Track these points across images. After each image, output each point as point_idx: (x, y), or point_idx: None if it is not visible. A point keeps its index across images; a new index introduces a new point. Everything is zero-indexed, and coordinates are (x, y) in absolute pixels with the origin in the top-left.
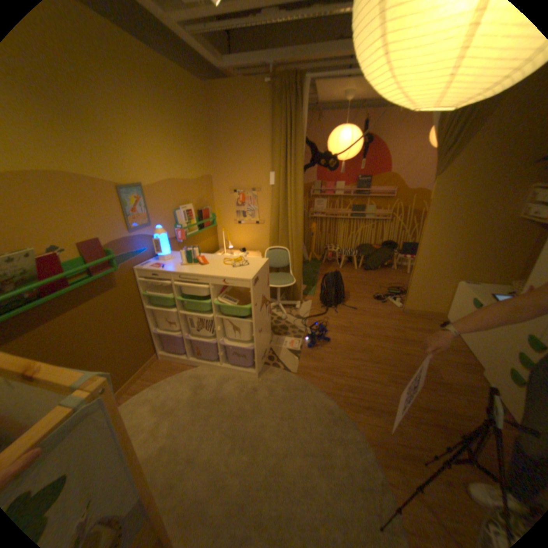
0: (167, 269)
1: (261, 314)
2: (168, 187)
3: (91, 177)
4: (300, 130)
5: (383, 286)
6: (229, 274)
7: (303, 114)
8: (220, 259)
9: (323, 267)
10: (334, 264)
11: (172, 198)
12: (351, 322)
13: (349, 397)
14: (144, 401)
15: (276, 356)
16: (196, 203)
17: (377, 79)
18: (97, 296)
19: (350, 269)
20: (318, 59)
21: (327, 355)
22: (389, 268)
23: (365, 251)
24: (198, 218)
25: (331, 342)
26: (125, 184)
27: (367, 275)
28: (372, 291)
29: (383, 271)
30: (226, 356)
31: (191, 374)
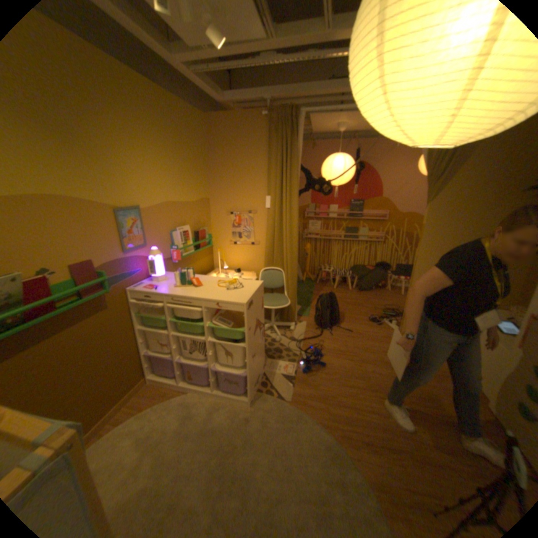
0: (161, 291)
1: (255, 338)
2: (167, 209)
3: (90, 200)
4: (296, 158)
5: (379, 308)
6: (223, 297)
7: (299, 143)
8: (215, 280)
9: (318, 287)
10: (329, 284)
11: (170, 219)
12: (347, 345)
13: (347, 431)
14: (128, 432)
15: (270, 382)
16: (194, 224)
17: (375, 115)
18: (87, 319)
19: (344, 290)
20: (313, 95)
21: (323, 382)
22: (384, 289)
23: (359, 272)
24: (195, 239)
25: (327, 368)
26: (124, 206)
27: (362, 296)
28: (368, 313)
29: (378, 292)
30: (217, 381)
31: (180, 401)
